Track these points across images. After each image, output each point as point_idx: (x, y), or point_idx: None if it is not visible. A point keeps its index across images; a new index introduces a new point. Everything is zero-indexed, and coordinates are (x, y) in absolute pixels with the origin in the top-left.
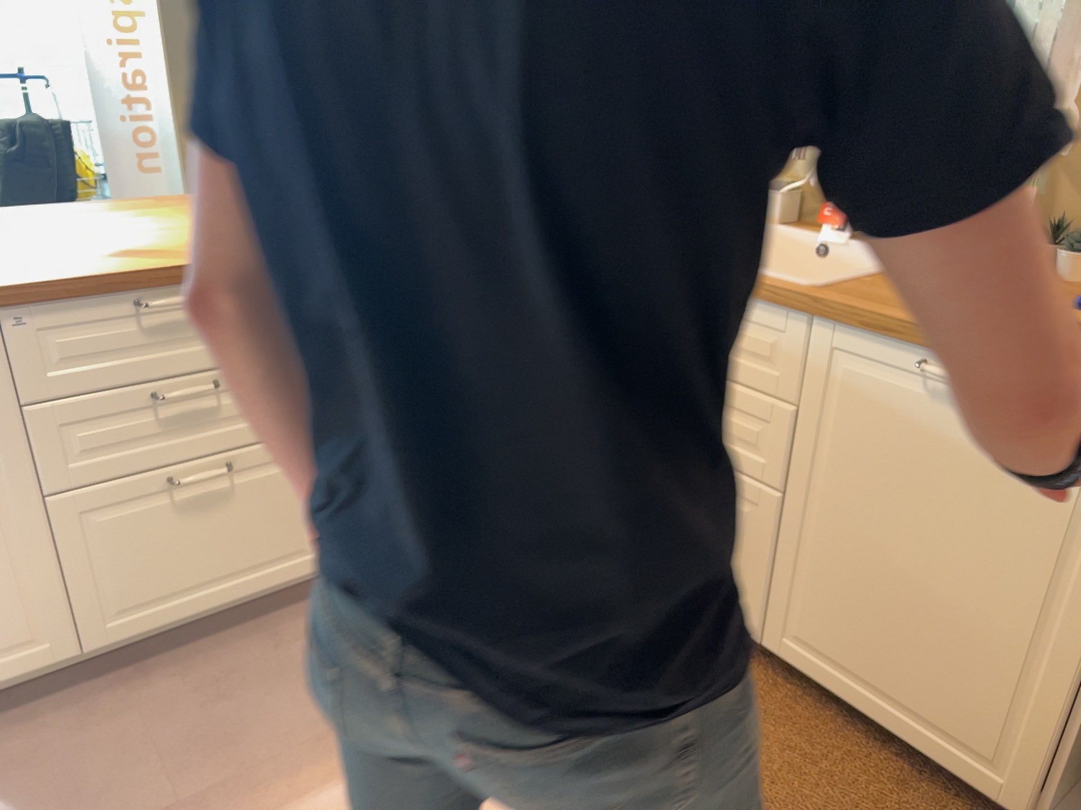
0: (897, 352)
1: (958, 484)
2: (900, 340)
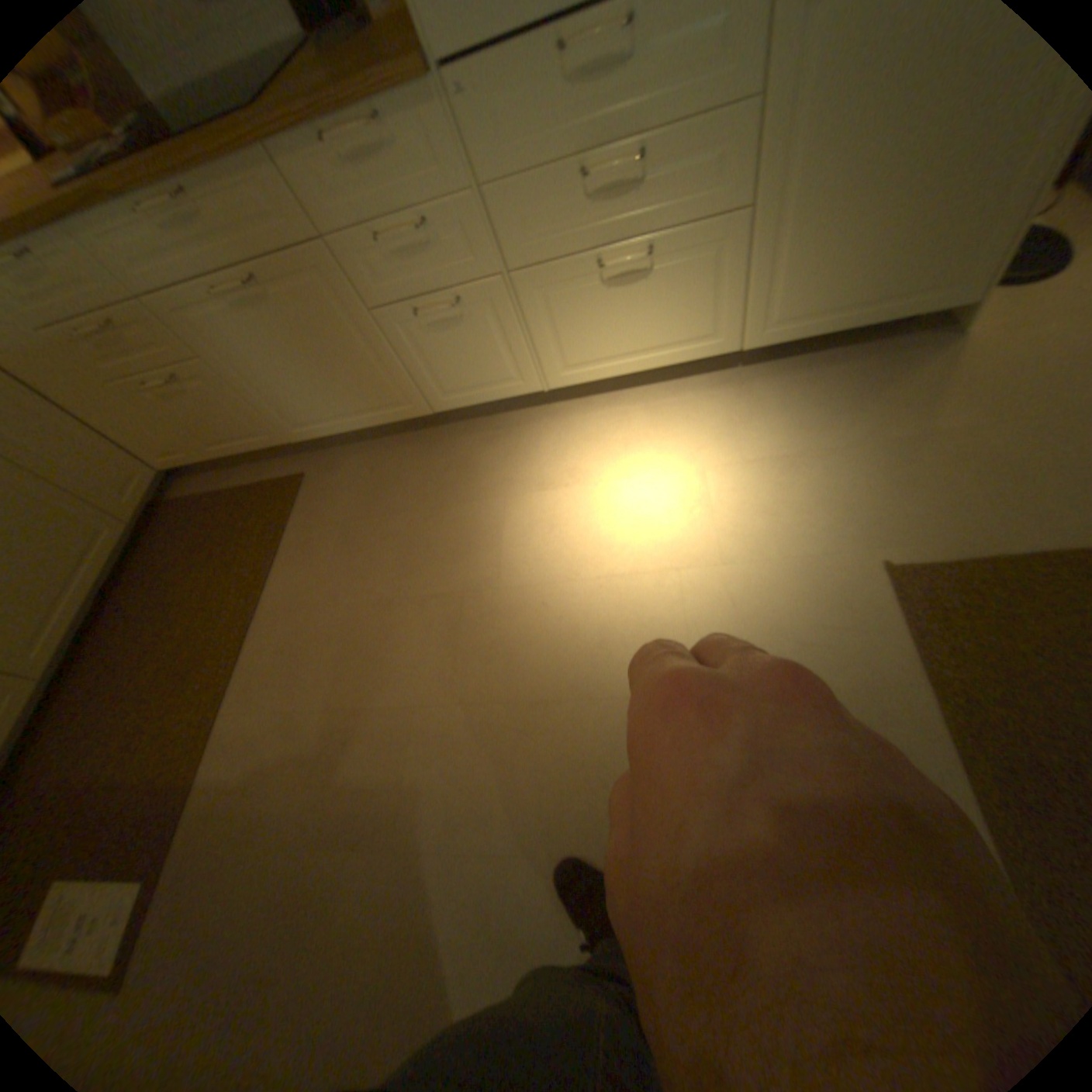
0: None
1: None
2: None
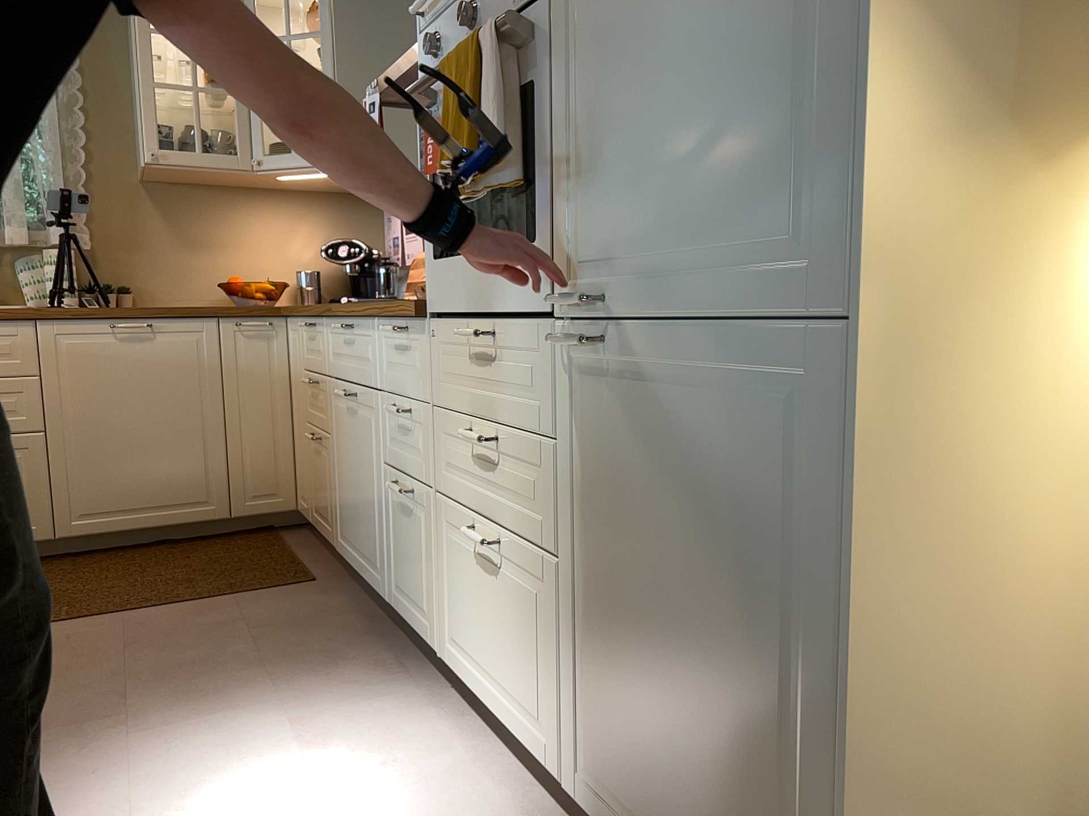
0: (95, 325)
1: (147, 377)
2: (97, 318)
